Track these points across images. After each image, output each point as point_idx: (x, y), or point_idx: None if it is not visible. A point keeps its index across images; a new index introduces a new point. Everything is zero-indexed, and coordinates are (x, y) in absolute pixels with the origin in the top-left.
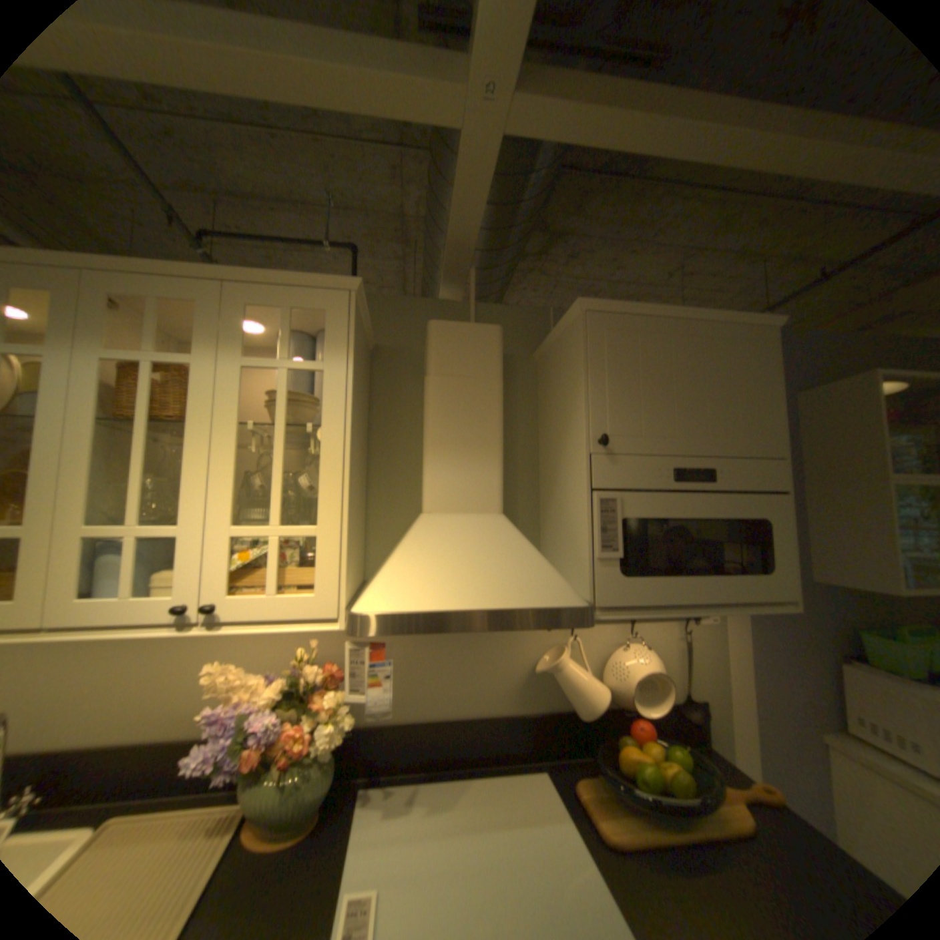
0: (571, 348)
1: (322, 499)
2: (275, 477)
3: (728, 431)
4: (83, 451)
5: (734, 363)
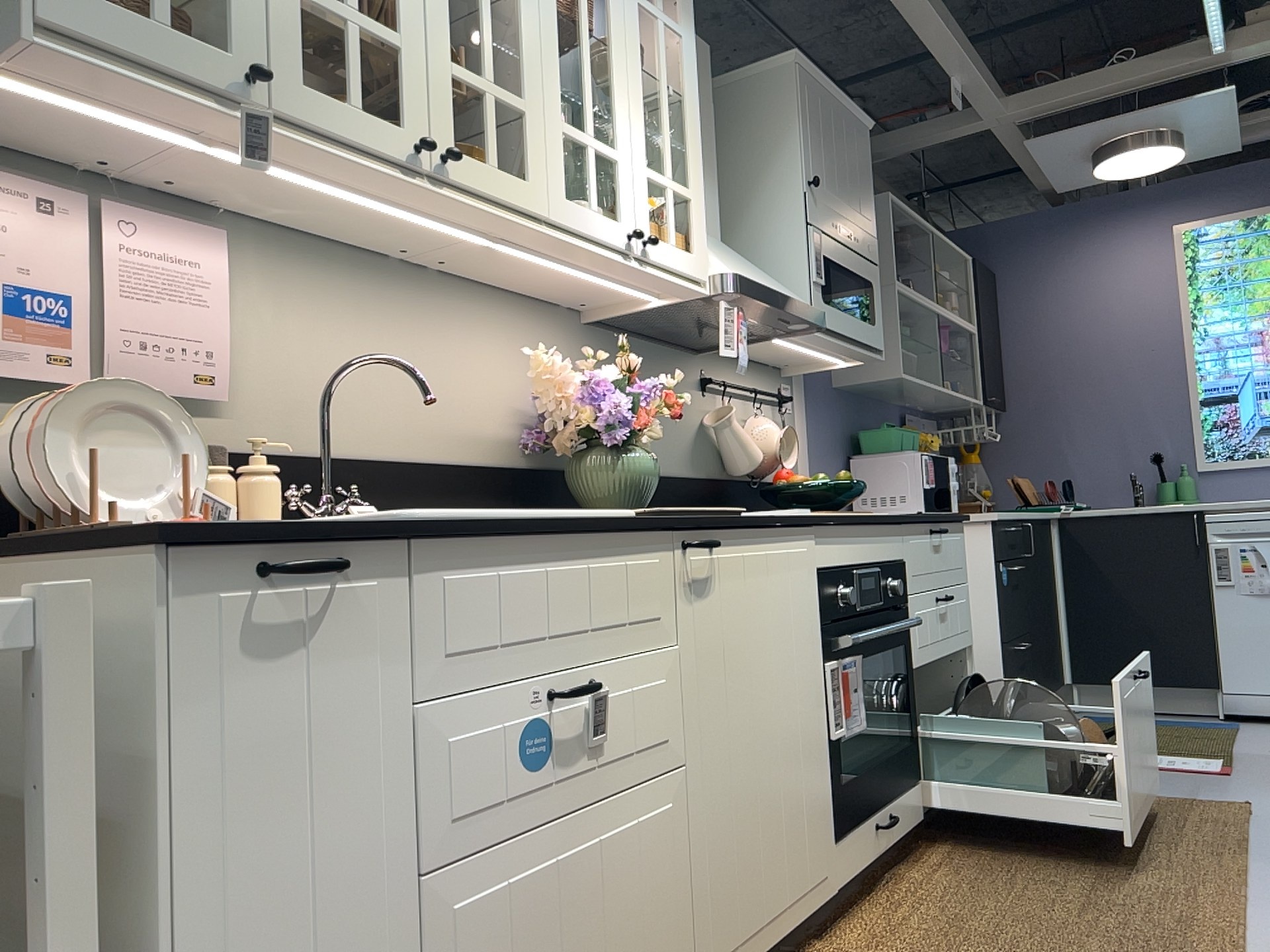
0: (773, 95)
1: (693, 165)
2: (667, 130)
3: (857, 205)
4: (555, 38)
5: (857, 150)
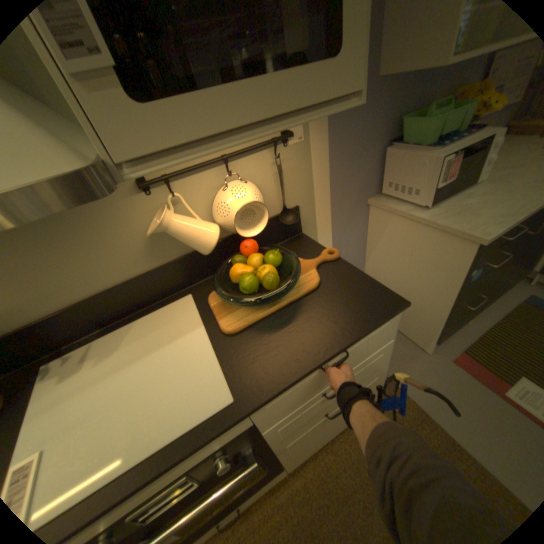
0: None
1: None
2: None
3: None
4: None
5: None
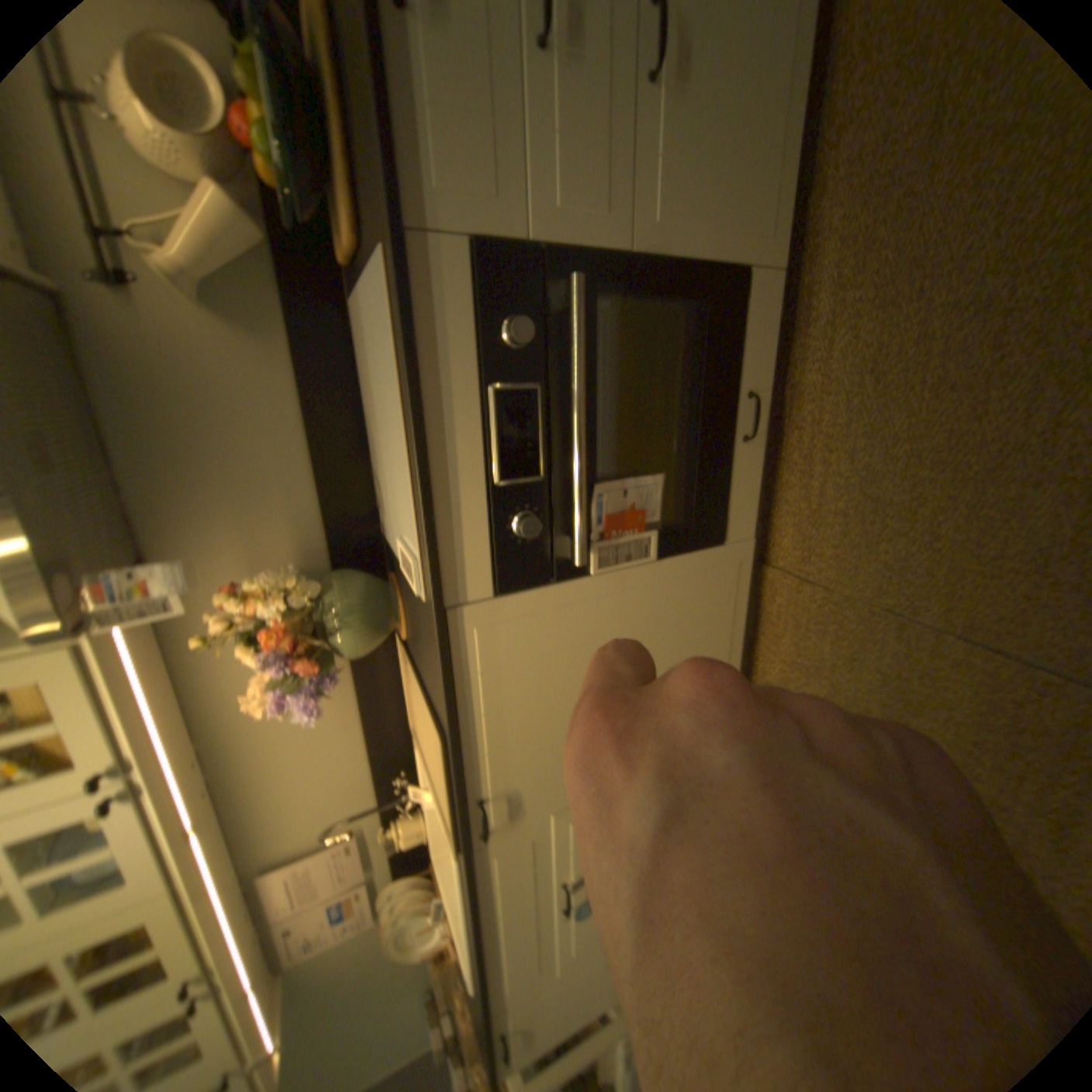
0: None
1: None
2: None
3: None
4: None
5: None
